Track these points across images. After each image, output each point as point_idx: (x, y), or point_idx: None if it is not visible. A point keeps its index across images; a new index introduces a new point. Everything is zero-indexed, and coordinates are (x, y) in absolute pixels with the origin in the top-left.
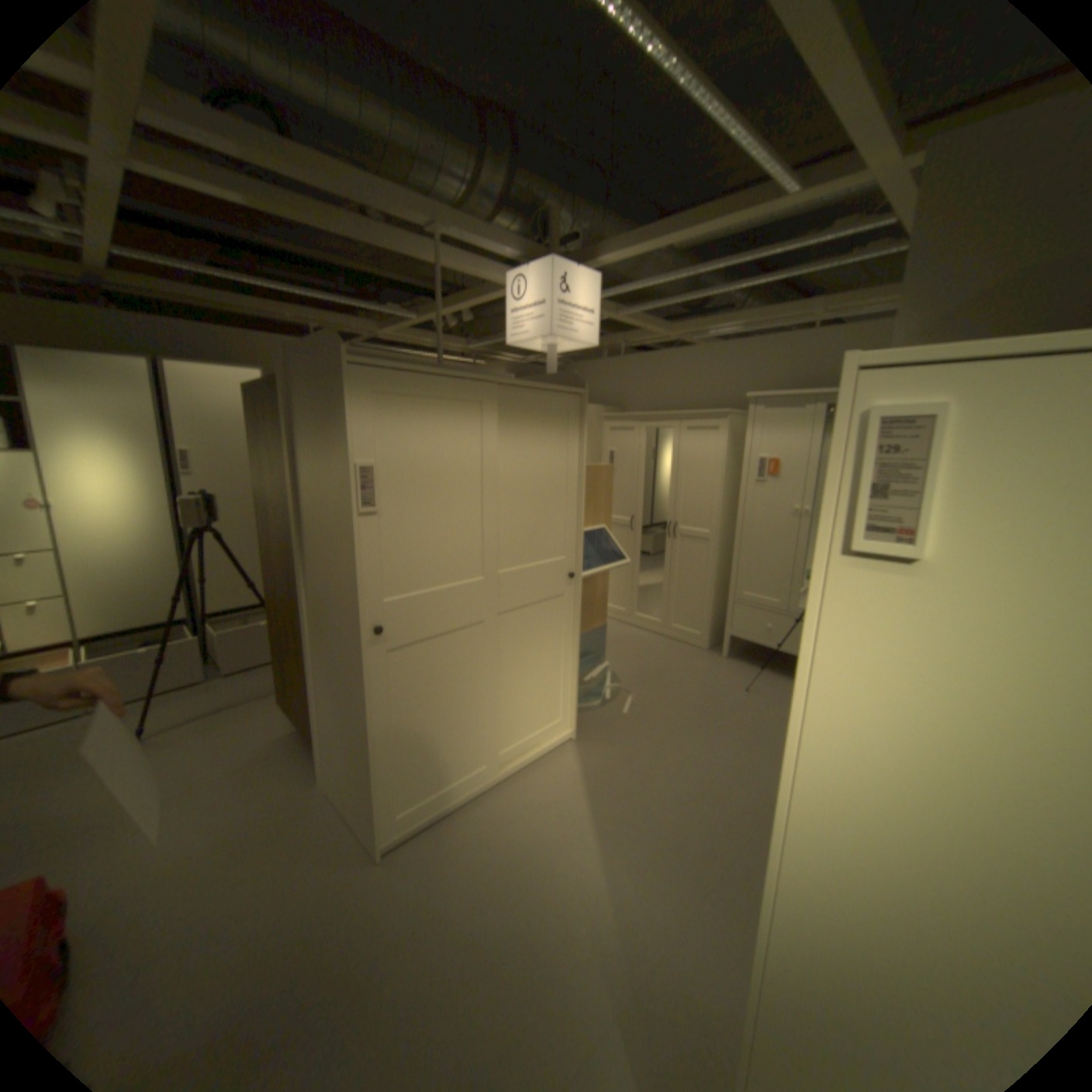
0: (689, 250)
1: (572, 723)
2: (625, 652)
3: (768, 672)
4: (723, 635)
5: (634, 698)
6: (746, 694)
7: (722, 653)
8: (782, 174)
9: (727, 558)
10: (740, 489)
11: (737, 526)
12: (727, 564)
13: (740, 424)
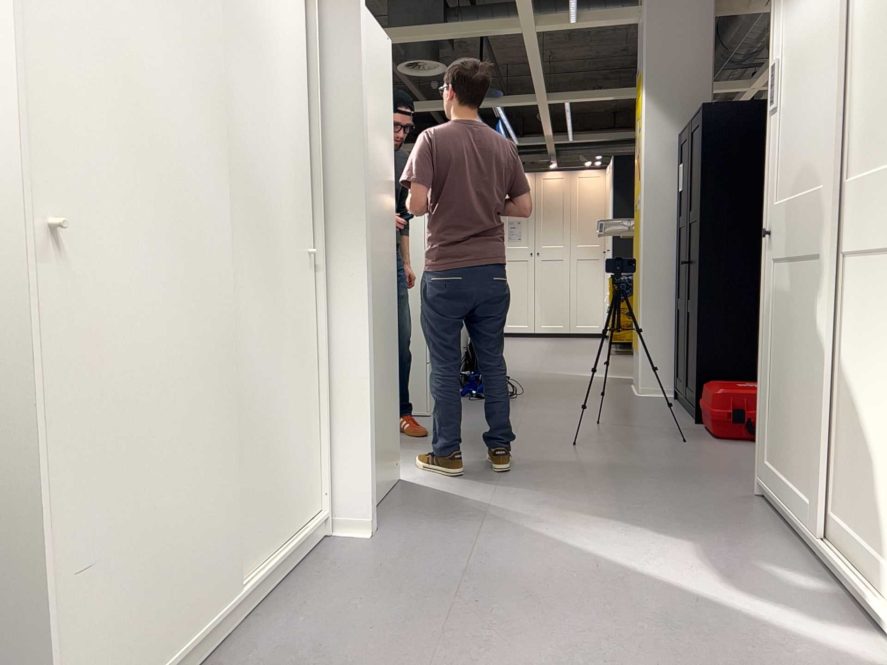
0: None
1: None
2: None
3: None
4: None
5: None
6: None
7: None
8: None
9: None
10: None
11: None
12: None
13: None
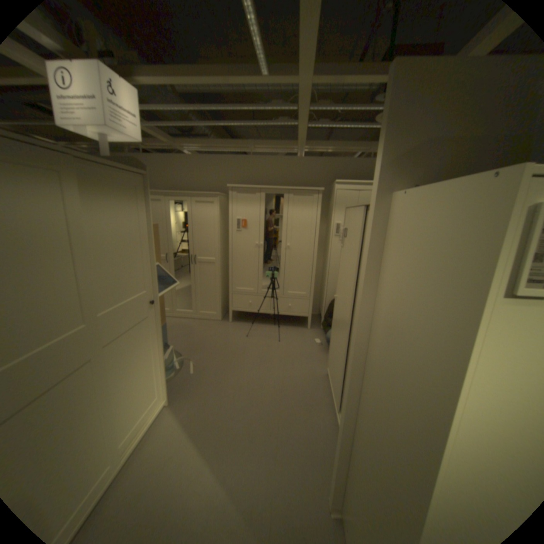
0: (183, 96)
1: (163, 395)
2: (177, 334)
3: (251, 323)
4: (226, 310)
5: (193, 361)
6: (247, 338)
7: (228, 320)
8: (263, 61)
9: (224, 271)
10: (226, 235)
11: (226, 254)
12: (224, 274)
13: (223, 201)
